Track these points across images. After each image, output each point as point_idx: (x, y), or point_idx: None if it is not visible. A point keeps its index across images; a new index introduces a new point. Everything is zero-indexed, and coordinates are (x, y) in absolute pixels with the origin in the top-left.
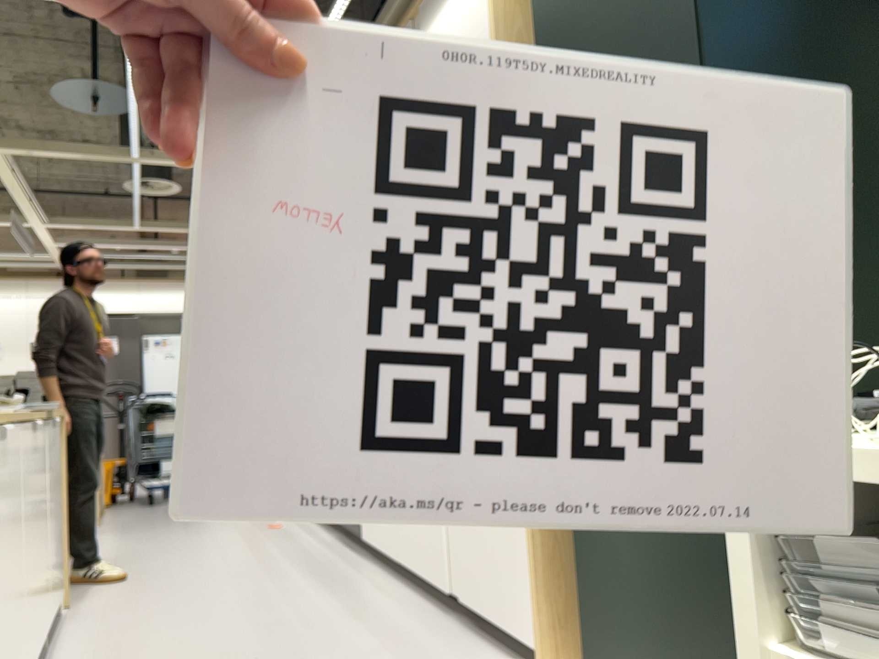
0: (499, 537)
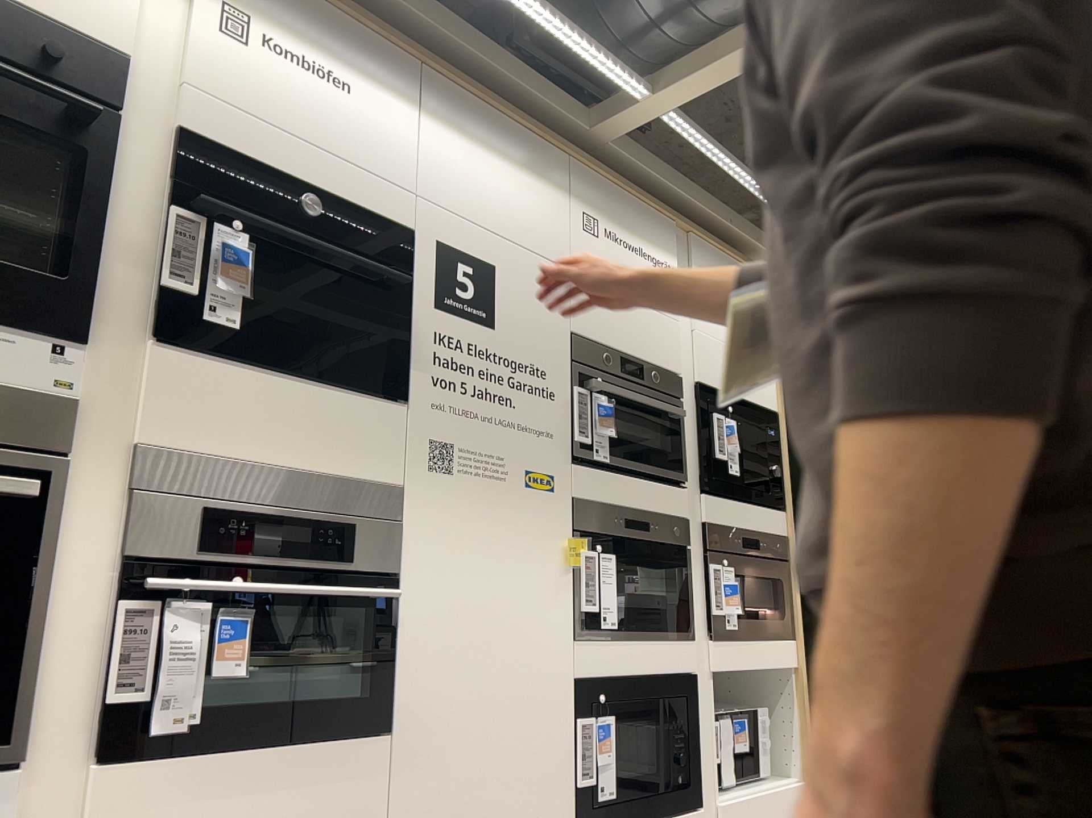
0: (777, 816)
